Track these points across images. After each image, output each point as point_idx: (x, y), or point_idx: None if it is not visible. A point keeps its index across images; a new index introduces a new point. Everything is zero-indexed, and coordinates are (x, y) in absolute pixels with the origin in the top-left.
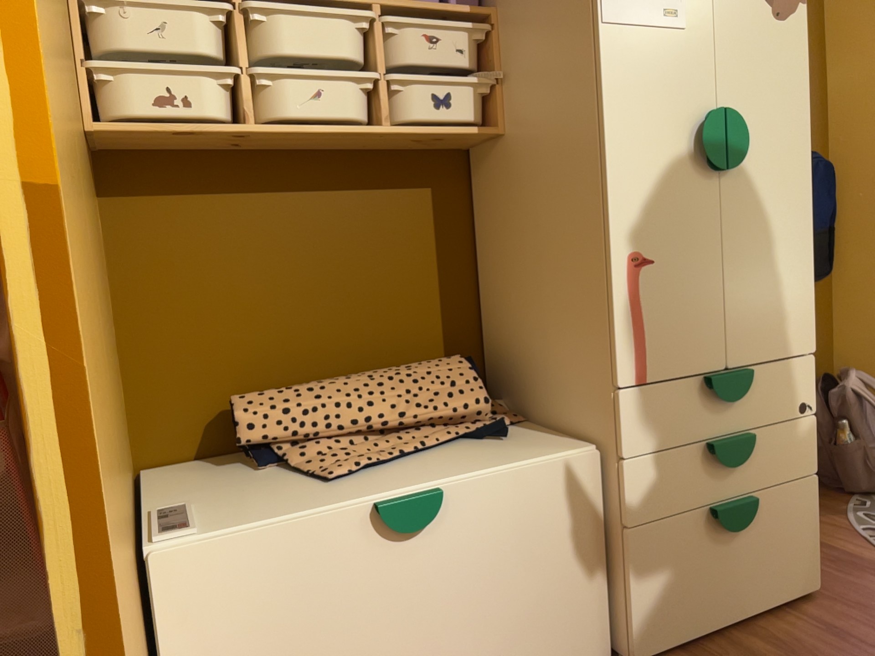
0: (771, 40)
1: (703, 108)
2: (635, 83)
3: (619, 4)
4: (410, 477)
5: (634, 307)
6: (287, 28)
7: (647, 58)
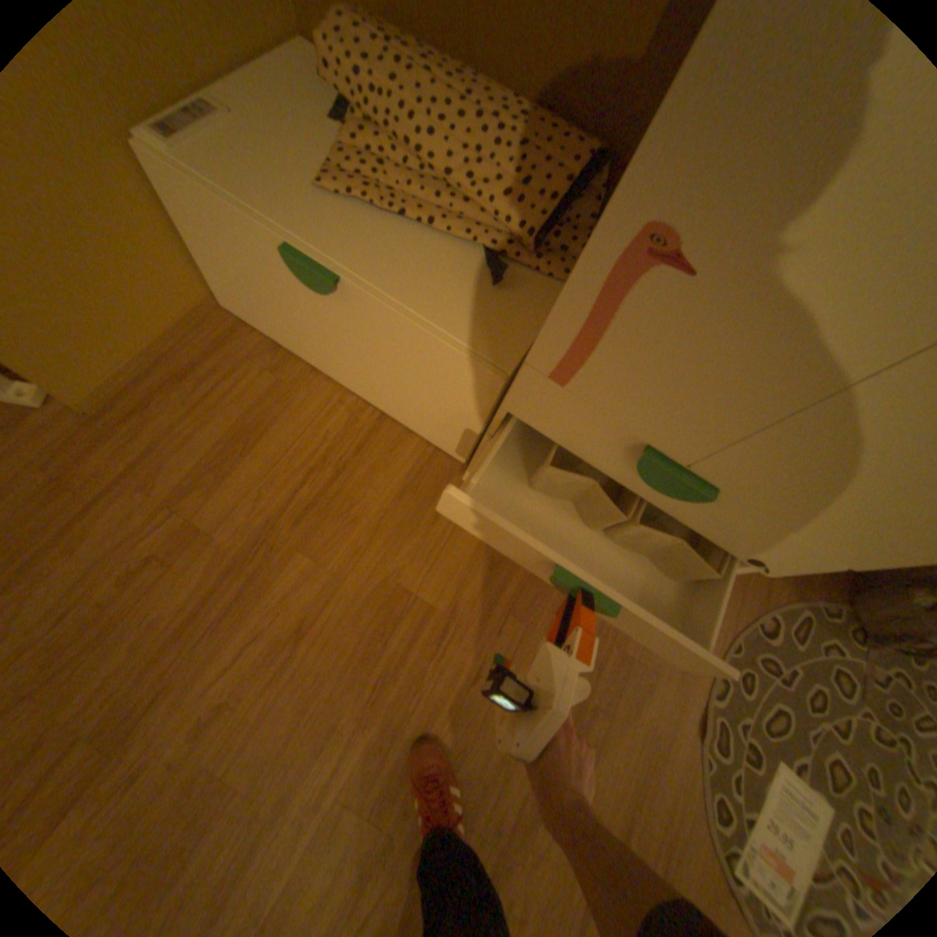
0: None
1: None
2: None
3: None
4: (357, 242)
5: (602, 305)
6: None
7: None
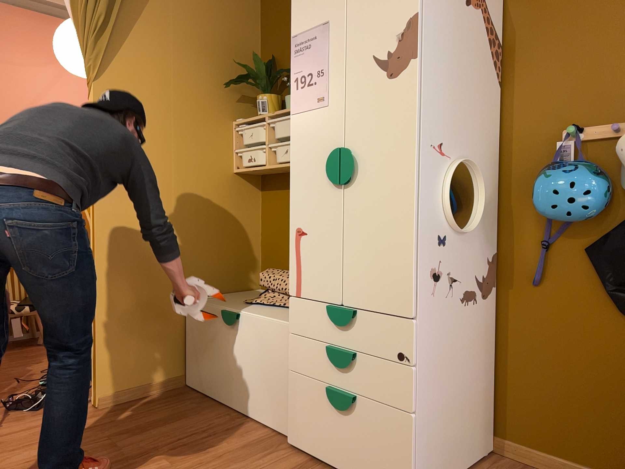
0: (384, 94)
1: (335, 148)
2: (303, 140)
3: (297, 103)
4: (251, 309)
5: (296, 256)
6: (278, 125)
7: (309, 126)
